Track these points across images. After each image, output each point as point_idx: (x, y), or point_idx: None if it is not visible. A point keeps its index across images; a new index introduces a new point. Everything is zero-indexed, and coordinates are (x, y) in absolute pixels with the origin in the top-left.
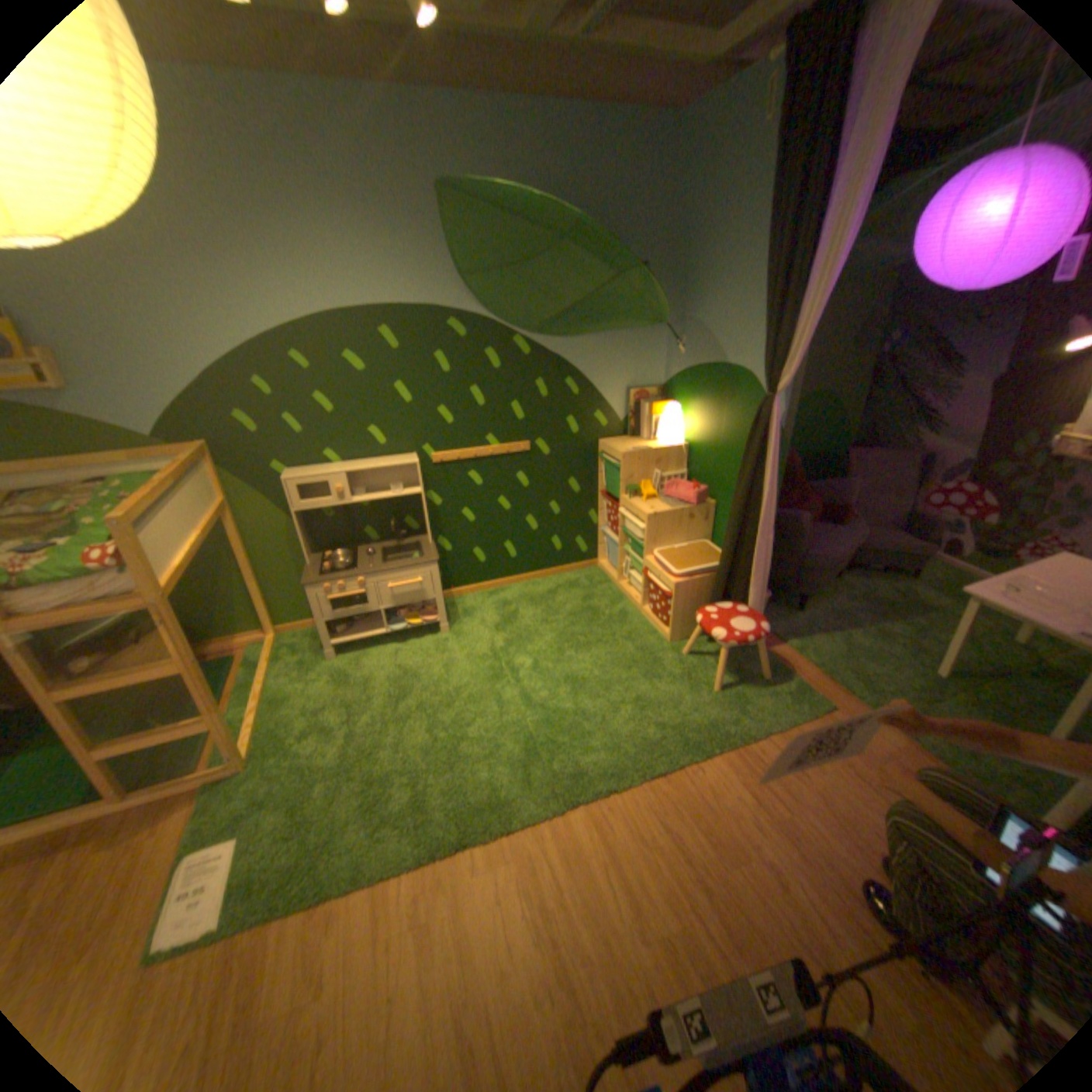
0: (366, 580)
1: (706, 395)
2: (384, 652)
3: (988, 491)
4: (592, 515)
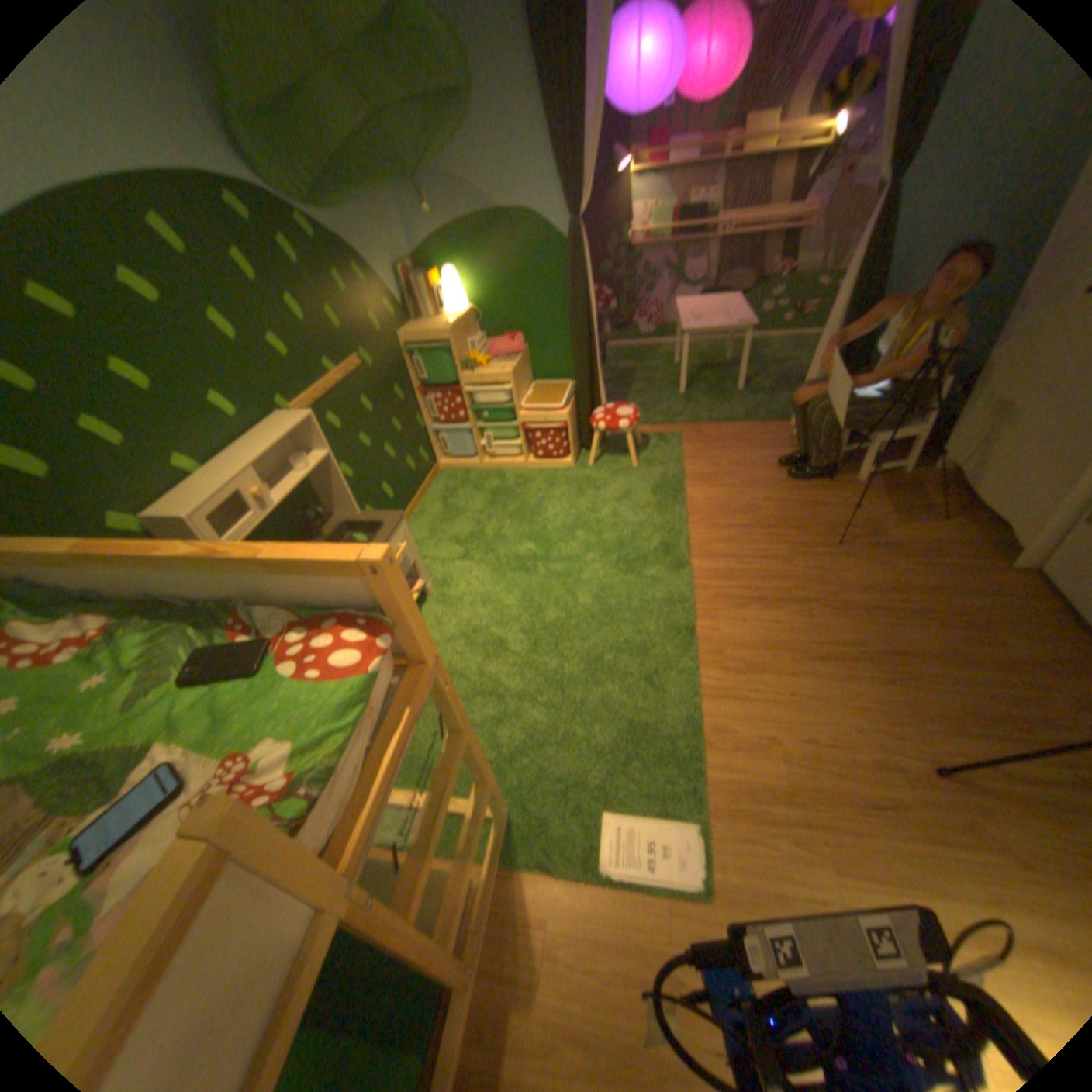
0: None
1: (479, 246)
2: None
3: (603, 286)
4: (418, 417)
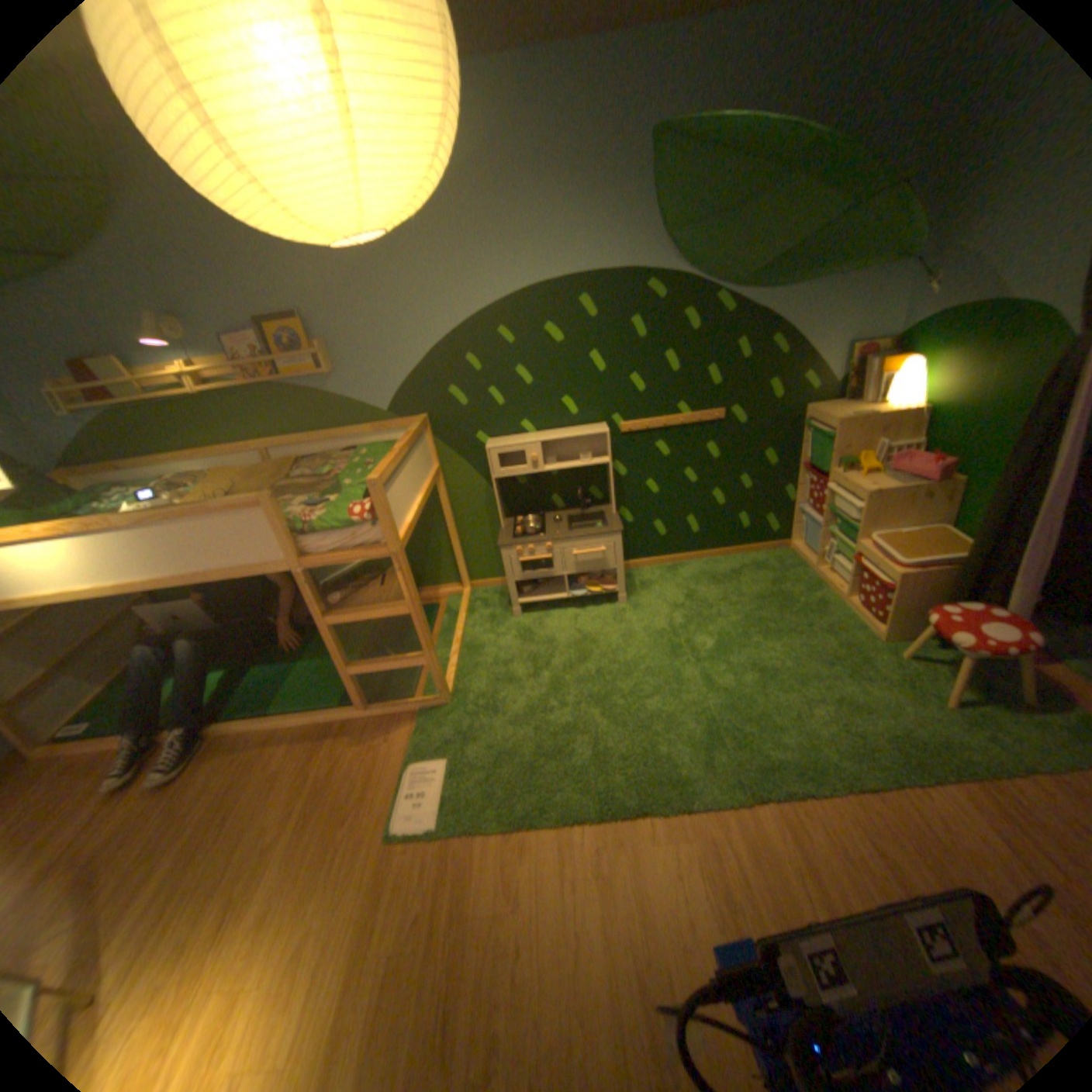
0: (553, 545)
1: (968, 342)
2: (564, 614)
3: None
4: (790, 490)
